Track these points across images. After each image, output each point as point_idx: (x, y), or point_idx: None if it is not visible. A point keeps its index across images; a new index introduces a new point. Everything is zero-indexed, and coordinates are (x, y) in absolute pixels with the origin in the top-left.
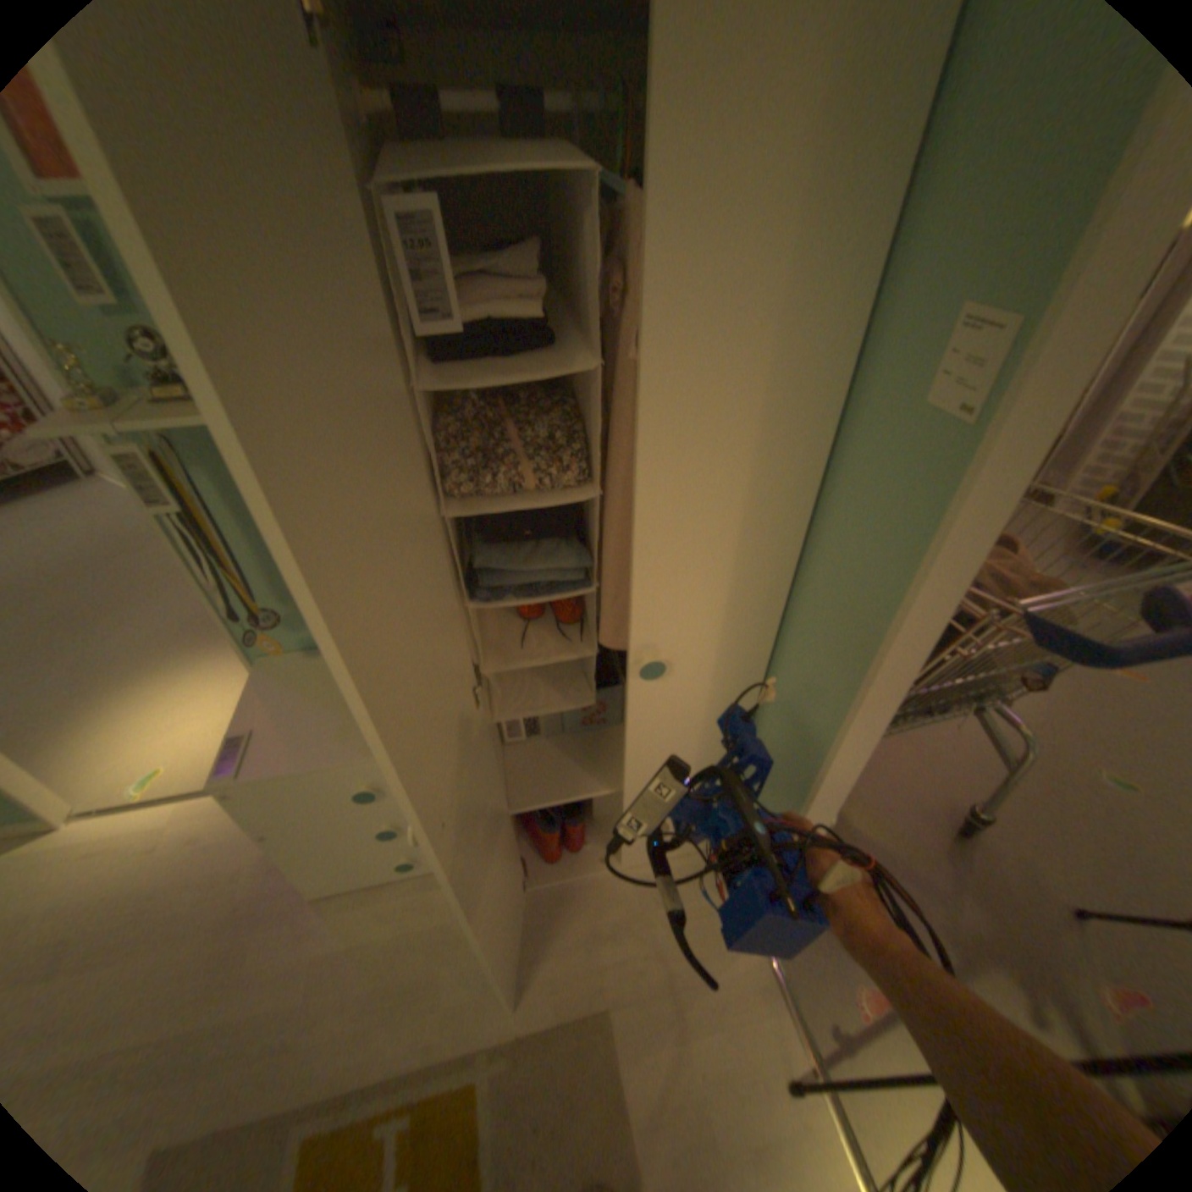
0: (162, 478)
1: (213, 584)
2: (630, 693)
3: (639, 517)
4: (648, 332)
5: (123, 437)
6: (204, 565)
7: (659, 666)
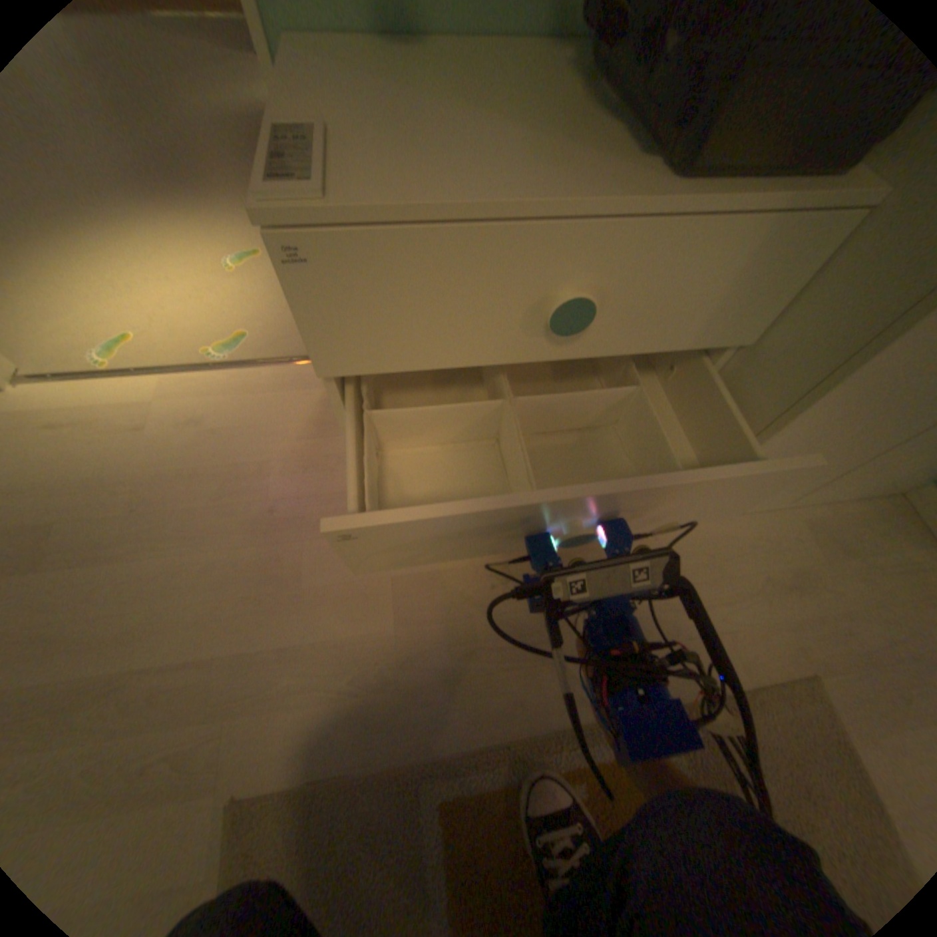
0: None
1: None
2: None
3: None
4: None
5: None
6: None
7: None
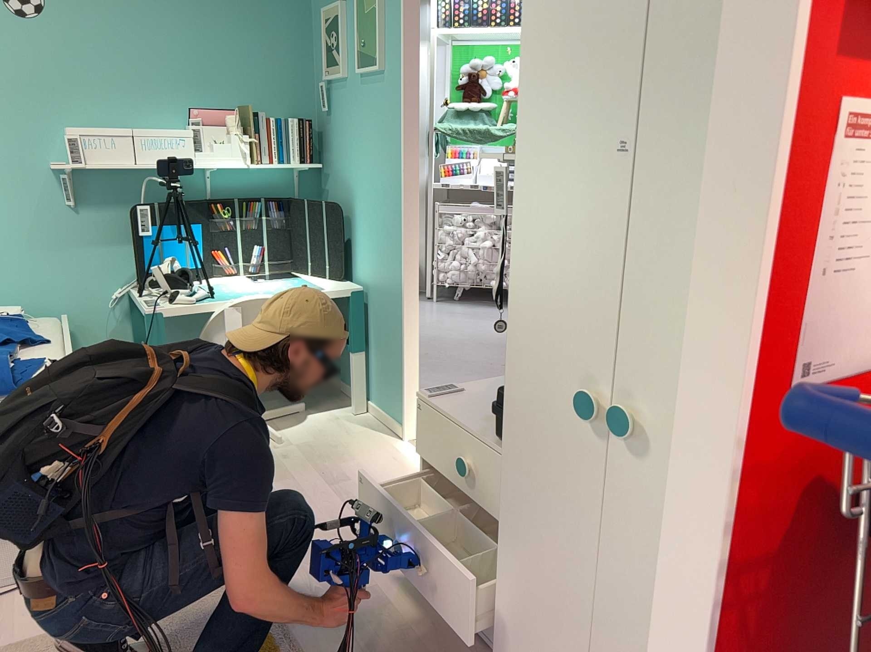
0: (507, 188)
1: (502, 272)
2: (613, 455)
3: (634, 217)
4: (650, 42)
5: (506, 161)
6: (503, 255)
7: (628, 418)
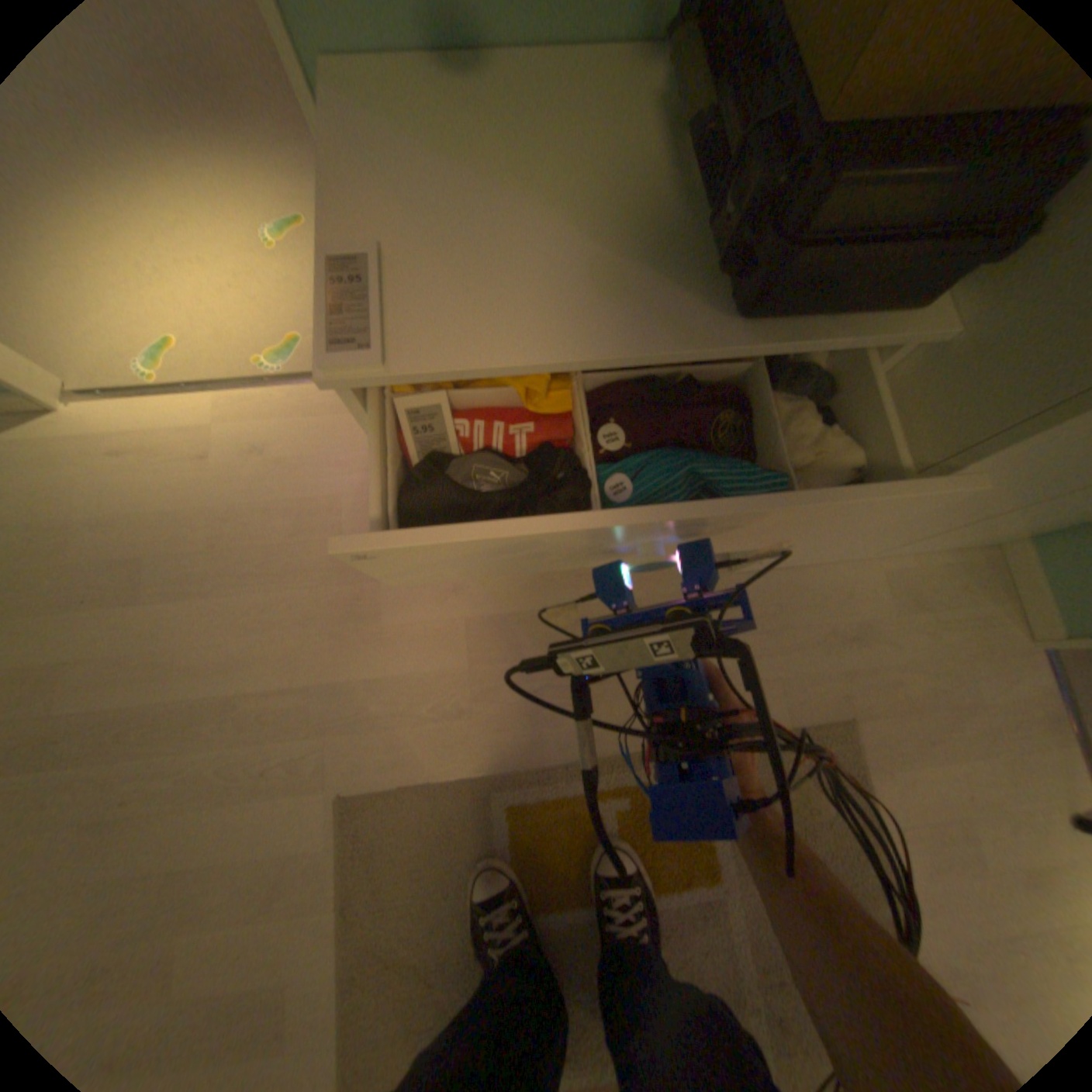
0: None
1: None
2: None
3: None
4: None
5: None
6: None
7: None
